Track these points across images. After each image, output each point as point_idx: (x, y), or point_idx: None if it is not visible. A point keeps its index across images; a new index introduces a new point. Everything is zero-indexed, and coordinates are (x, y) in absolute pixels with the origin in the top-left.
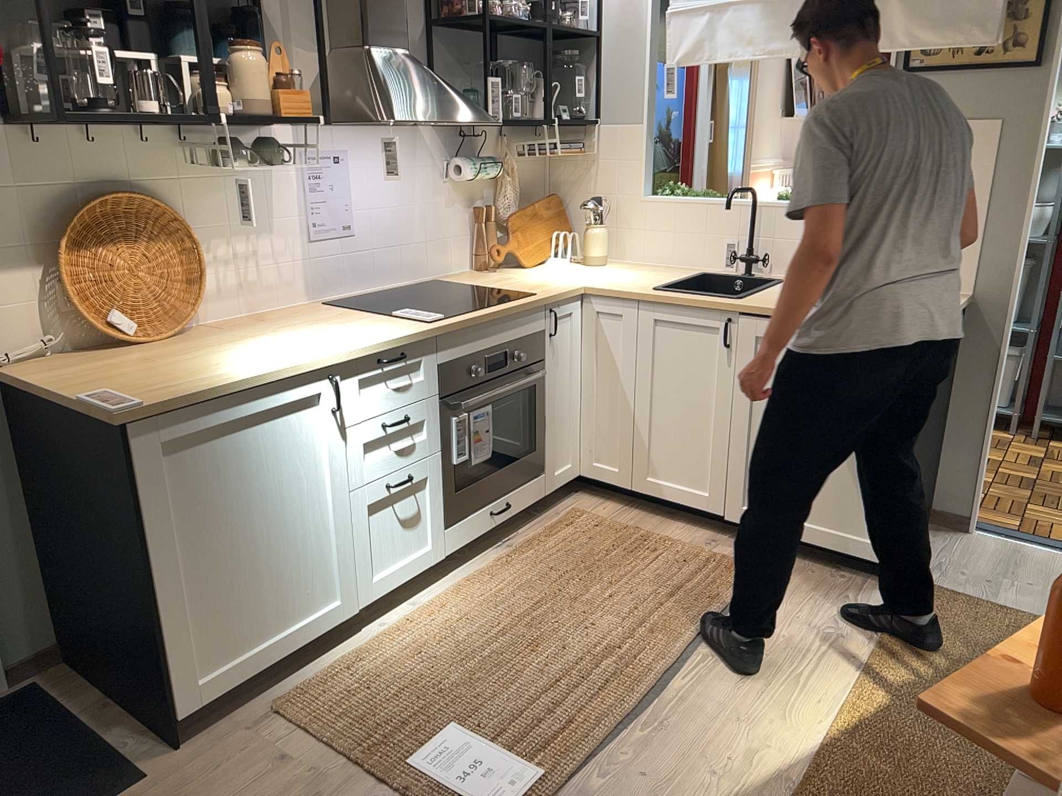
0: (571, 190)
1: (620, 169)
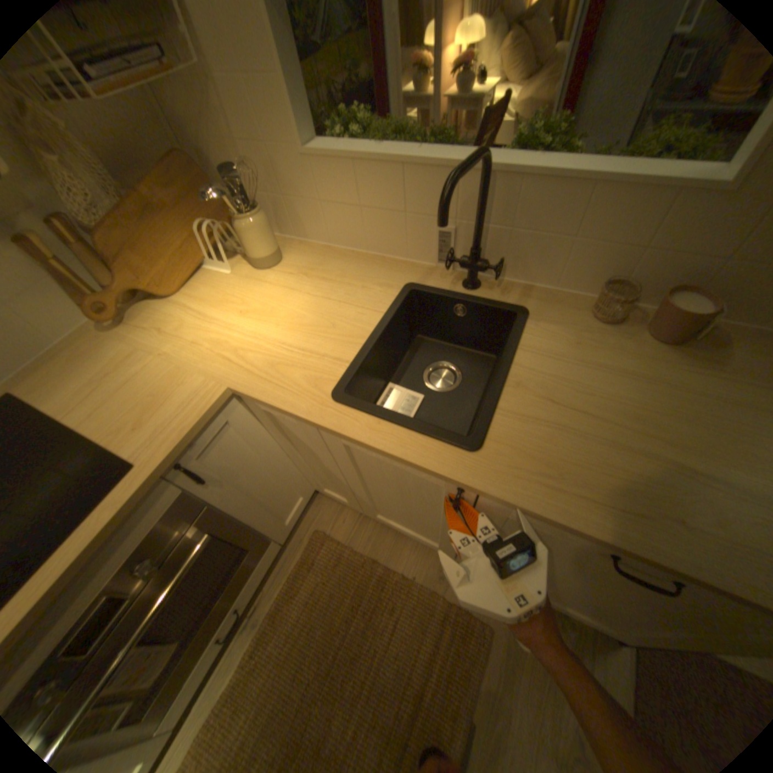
0: (199, 132)
1: (250, 92)
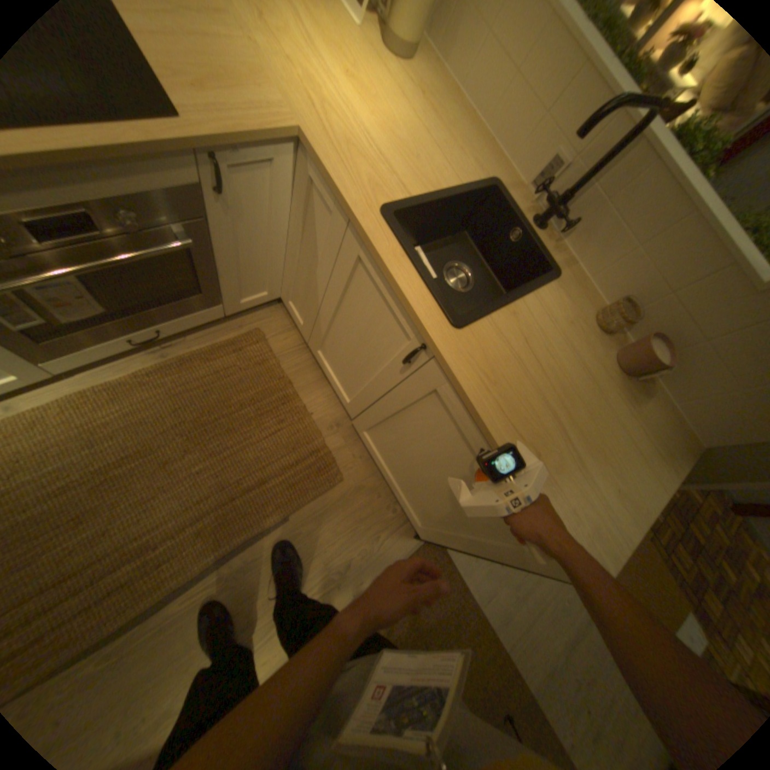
0: None
1: None
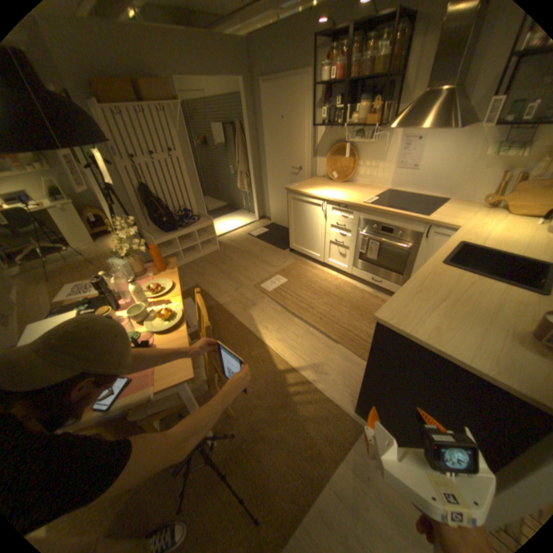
0: None
1: None
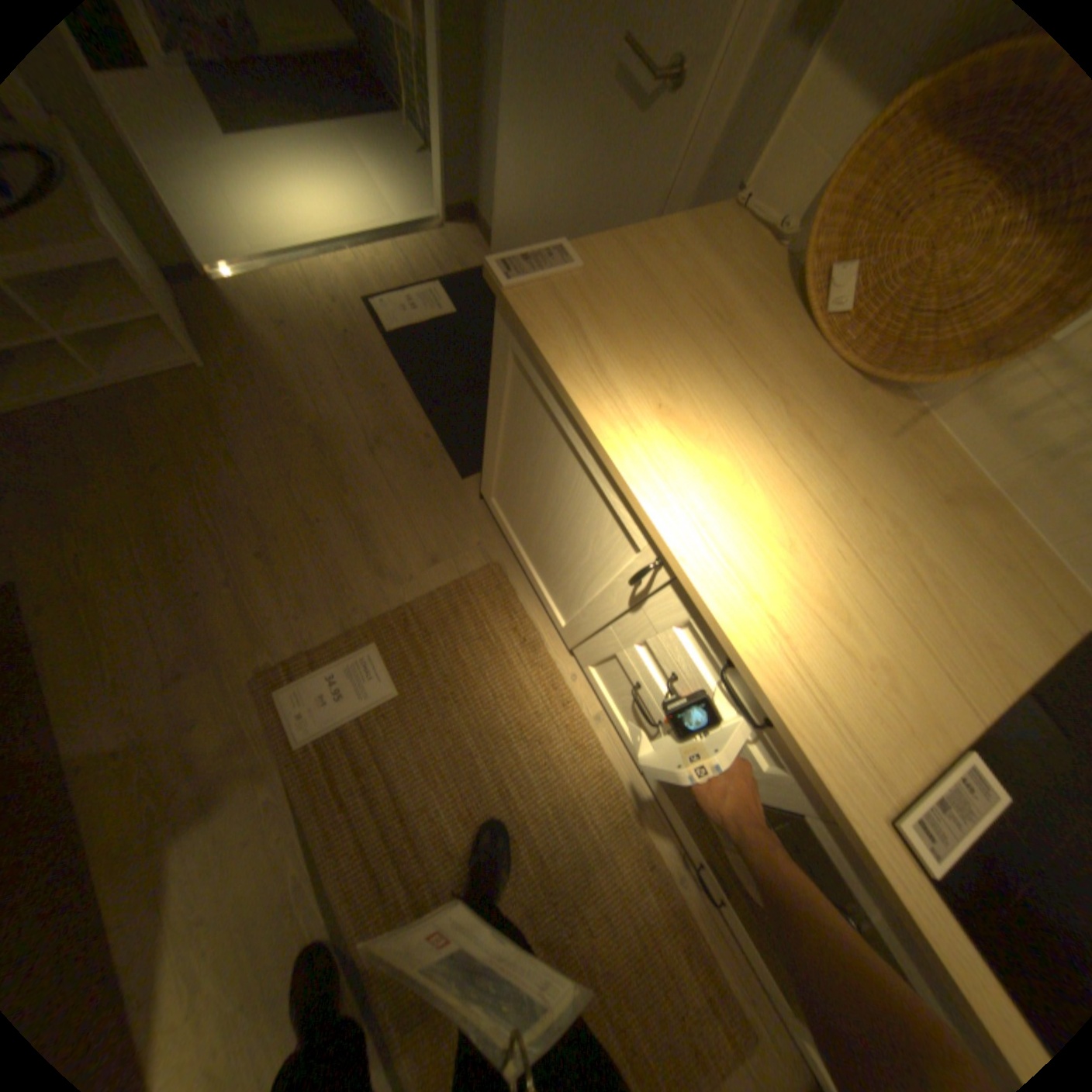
0: None
1: None
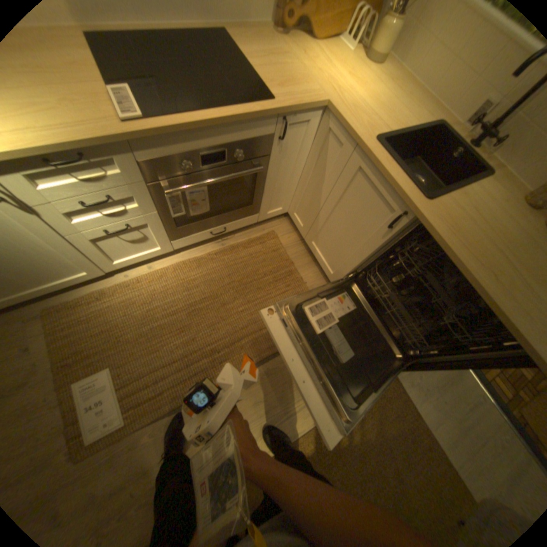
0: None
1: None
